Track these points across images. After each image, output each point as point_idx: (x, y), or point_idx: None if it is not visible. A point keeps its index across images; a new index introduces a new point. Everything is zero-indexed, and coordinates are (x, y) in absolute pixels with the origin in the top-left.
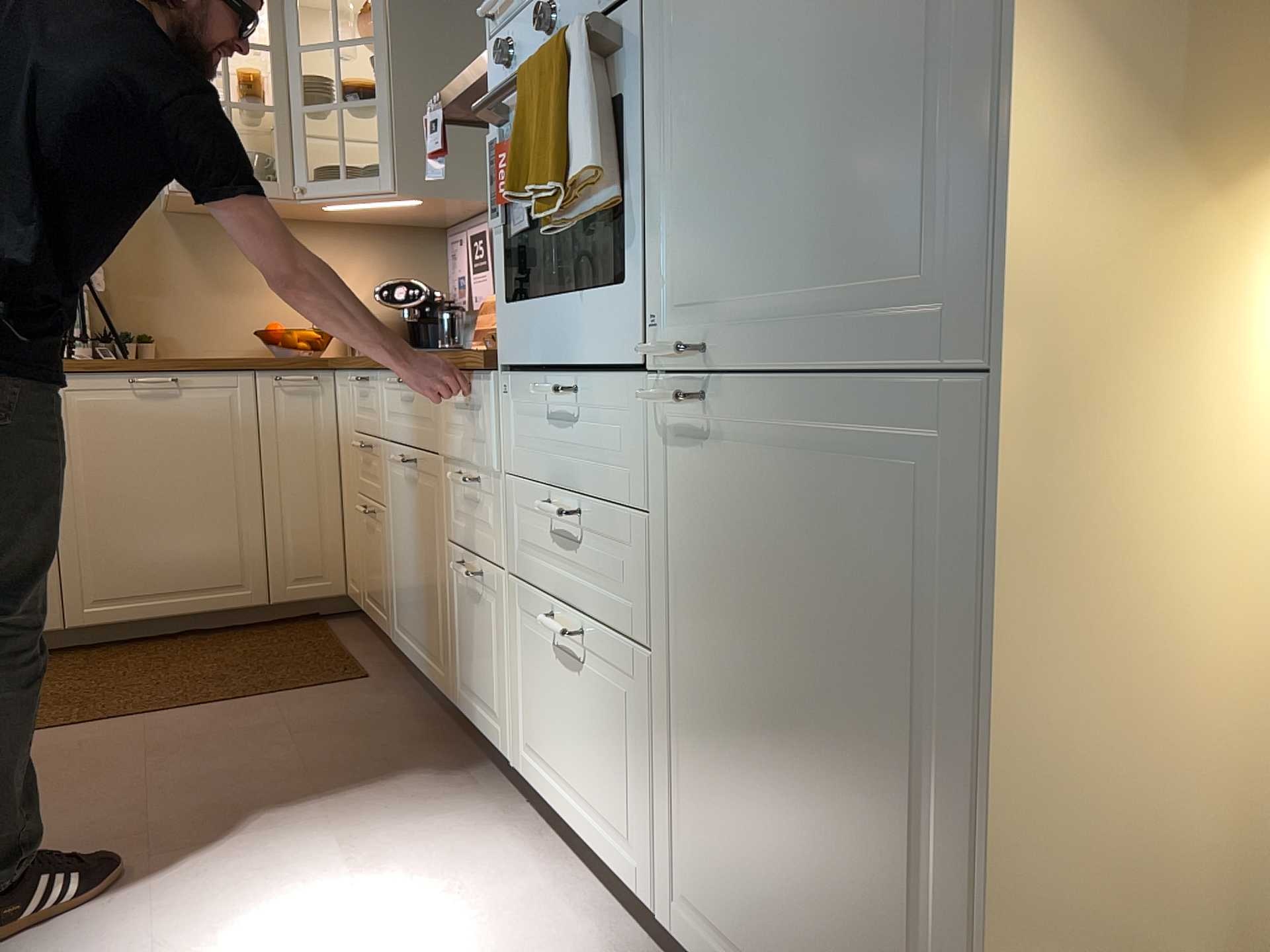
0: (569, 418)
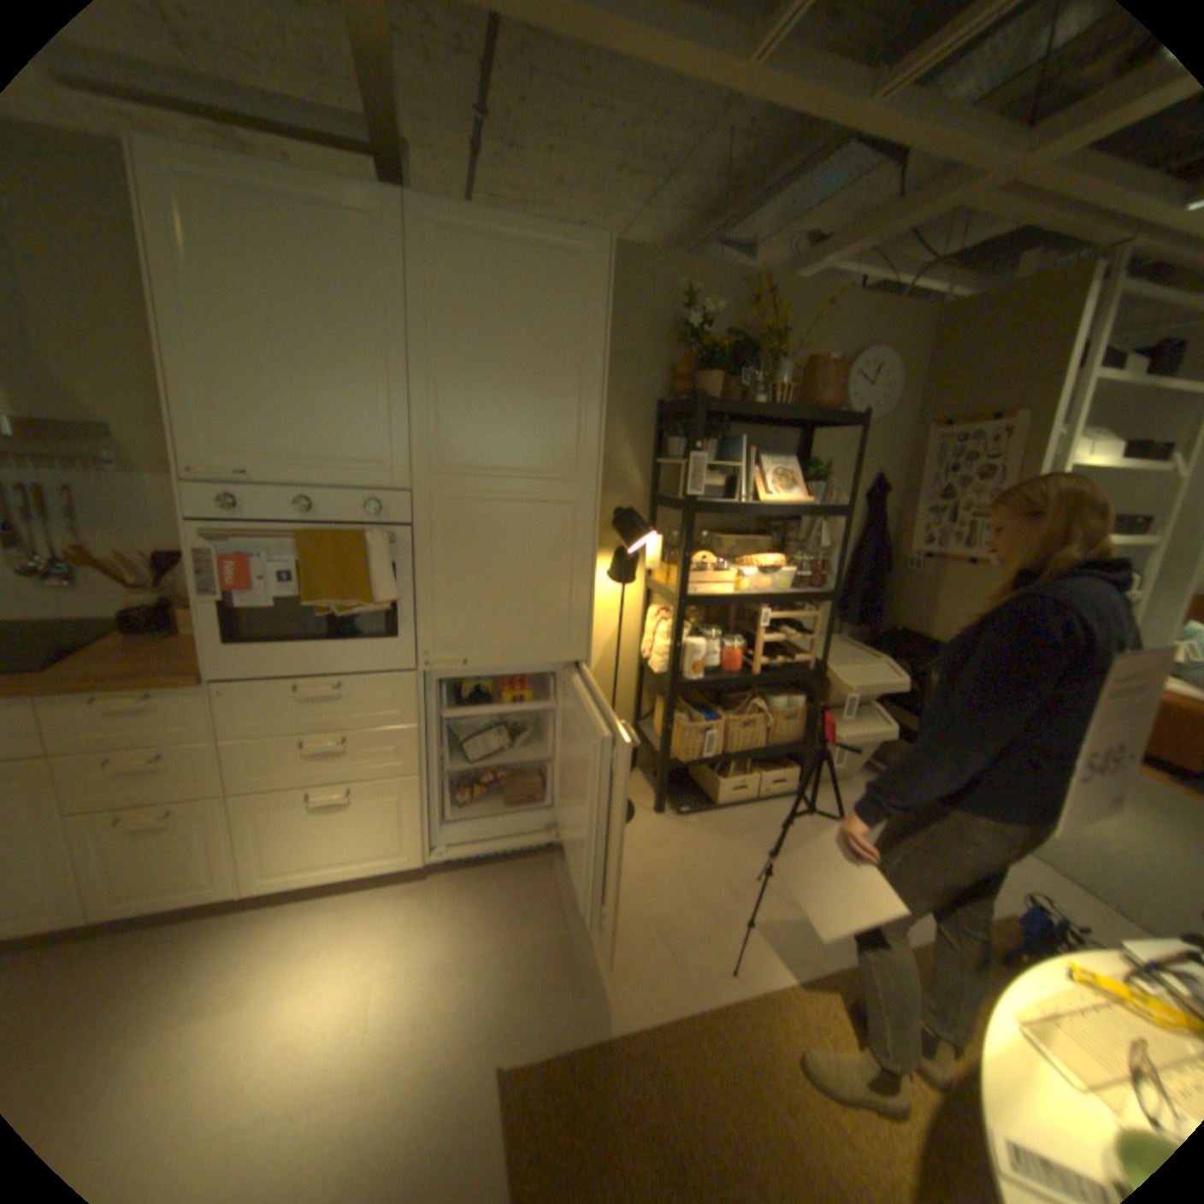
0: (322, 699)
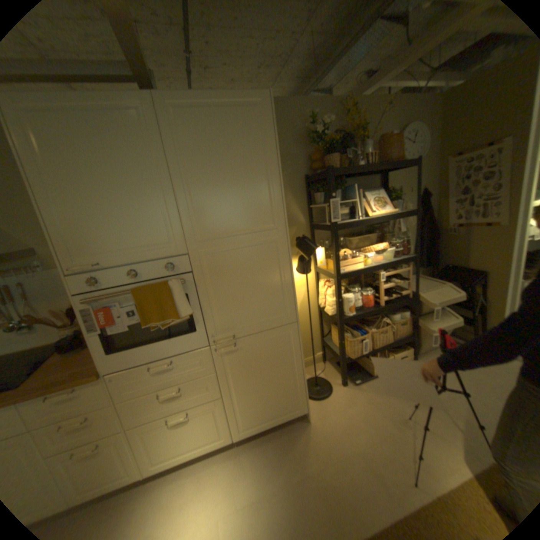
0: (163, 371)
